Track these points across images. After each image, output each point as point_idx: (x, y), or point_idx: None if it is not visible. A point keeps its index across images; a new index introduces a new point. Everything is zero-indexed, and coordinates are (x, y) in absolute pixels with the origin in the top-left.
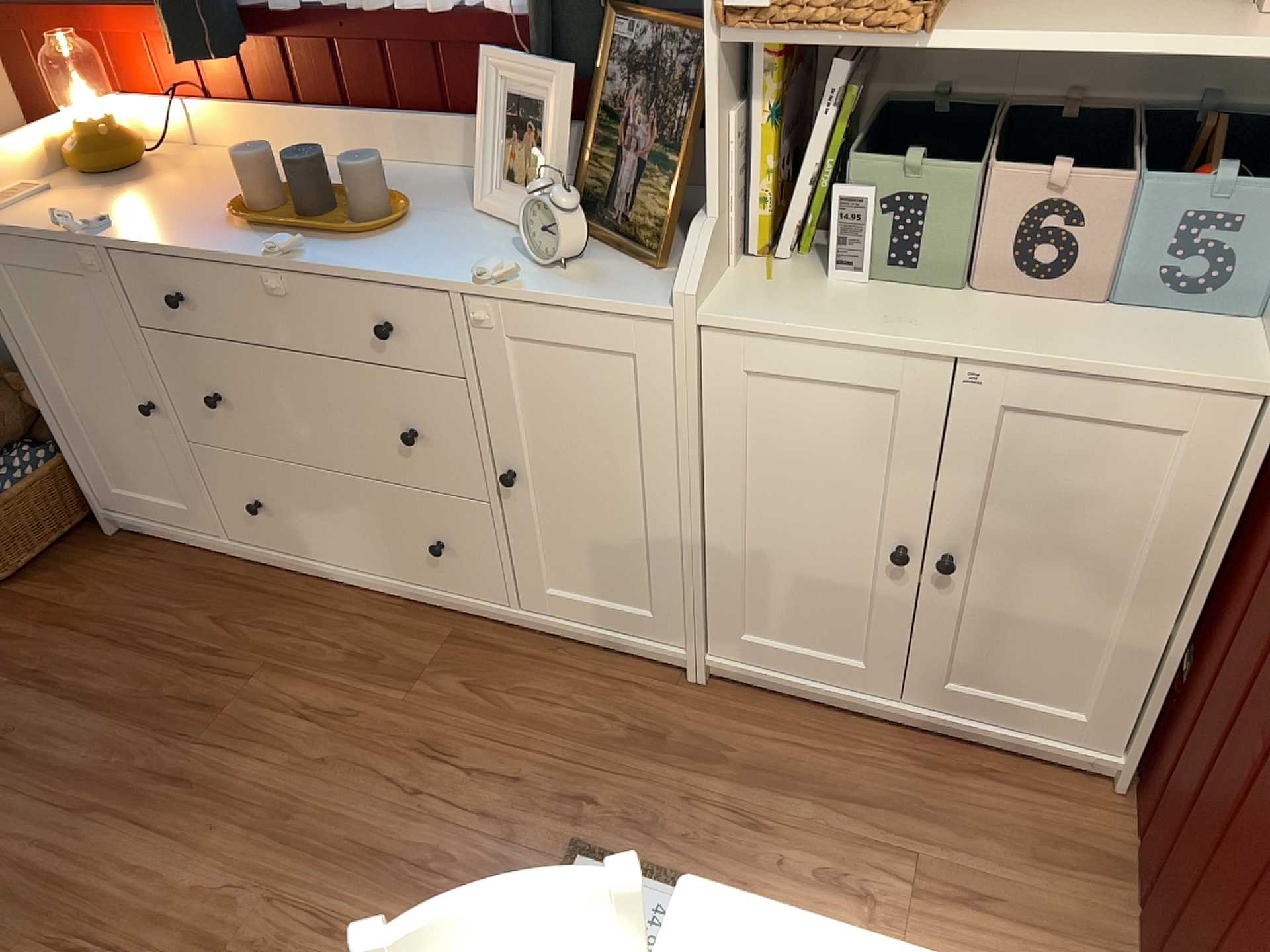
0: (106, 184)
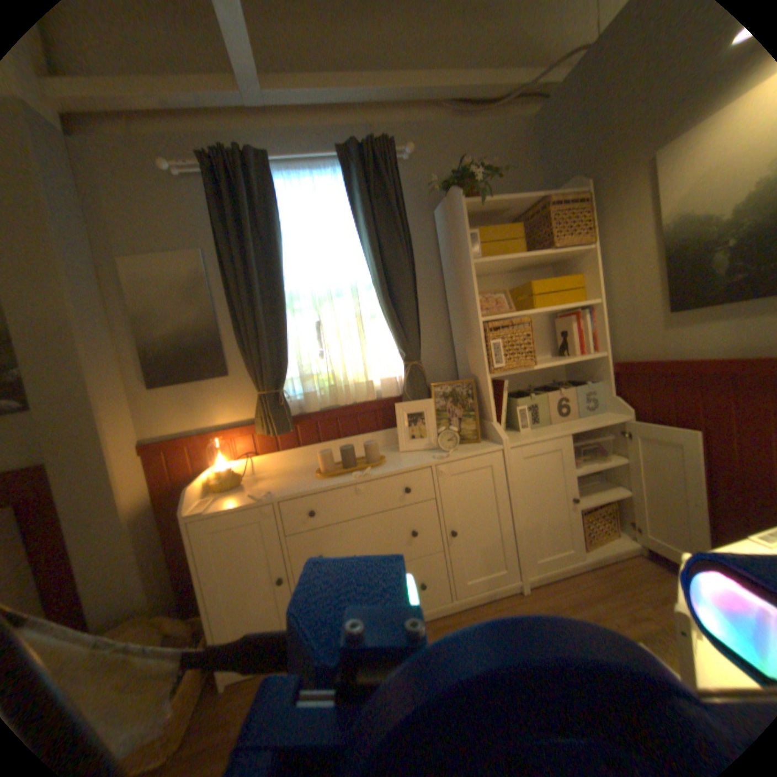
0: (225, 491)
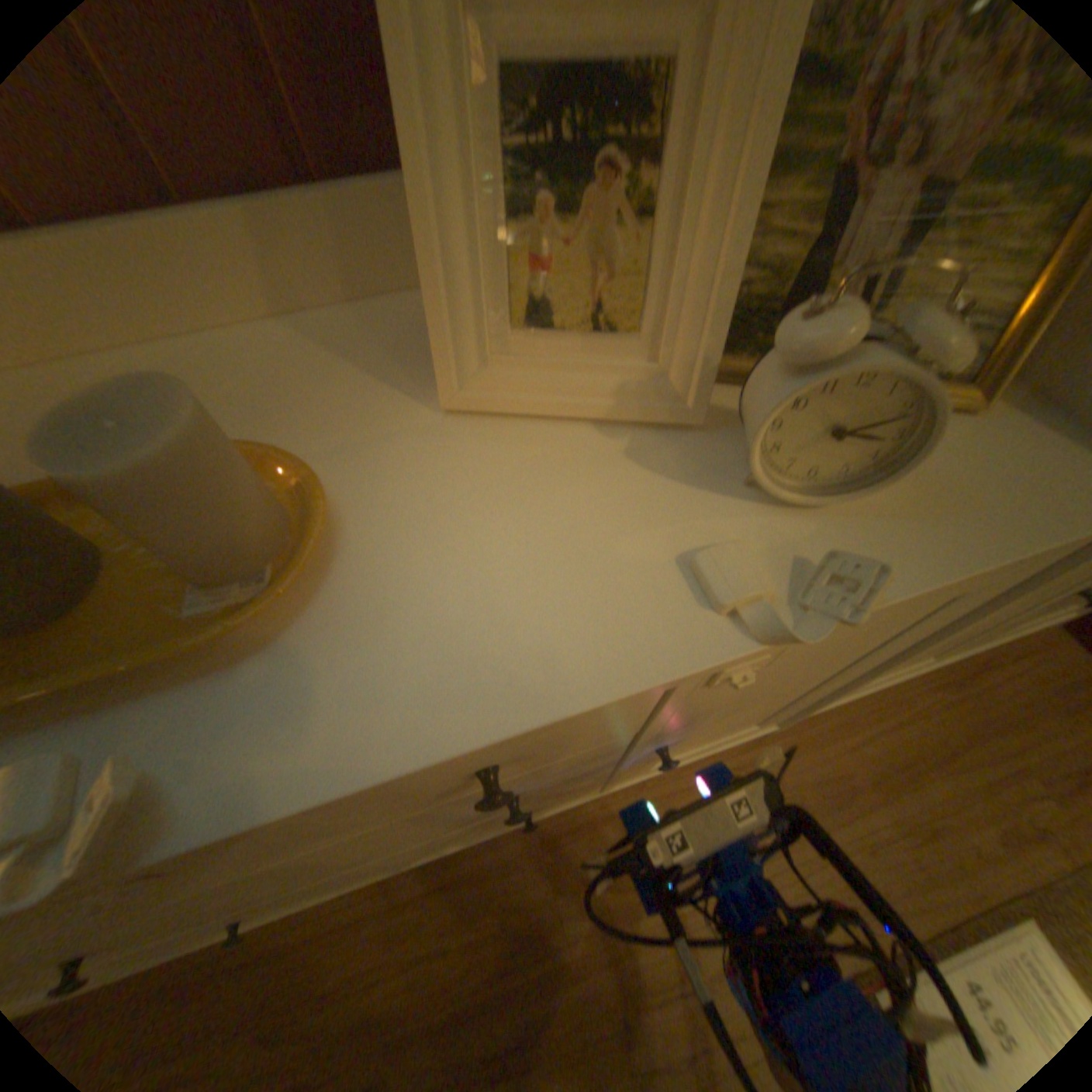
0: None
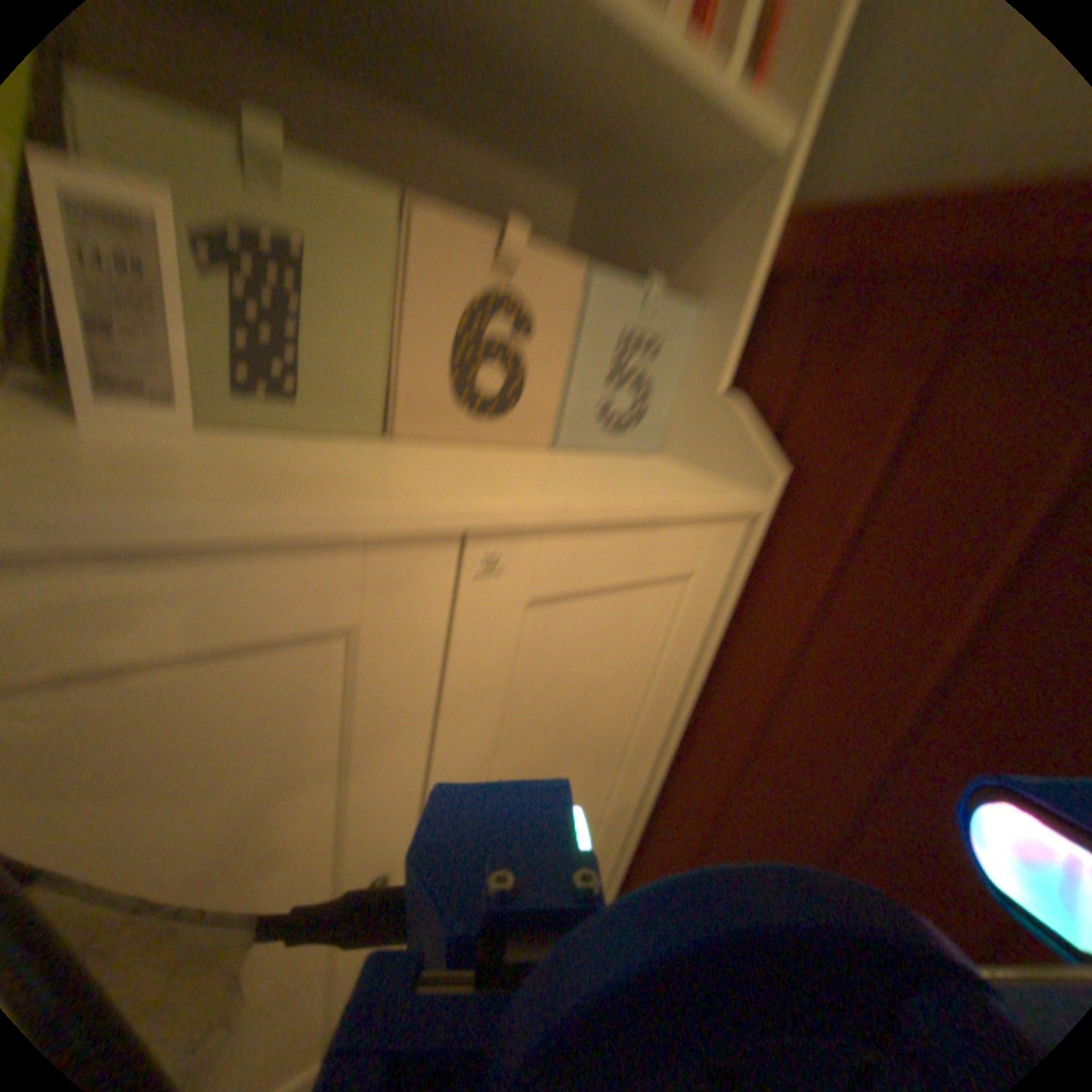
0: None
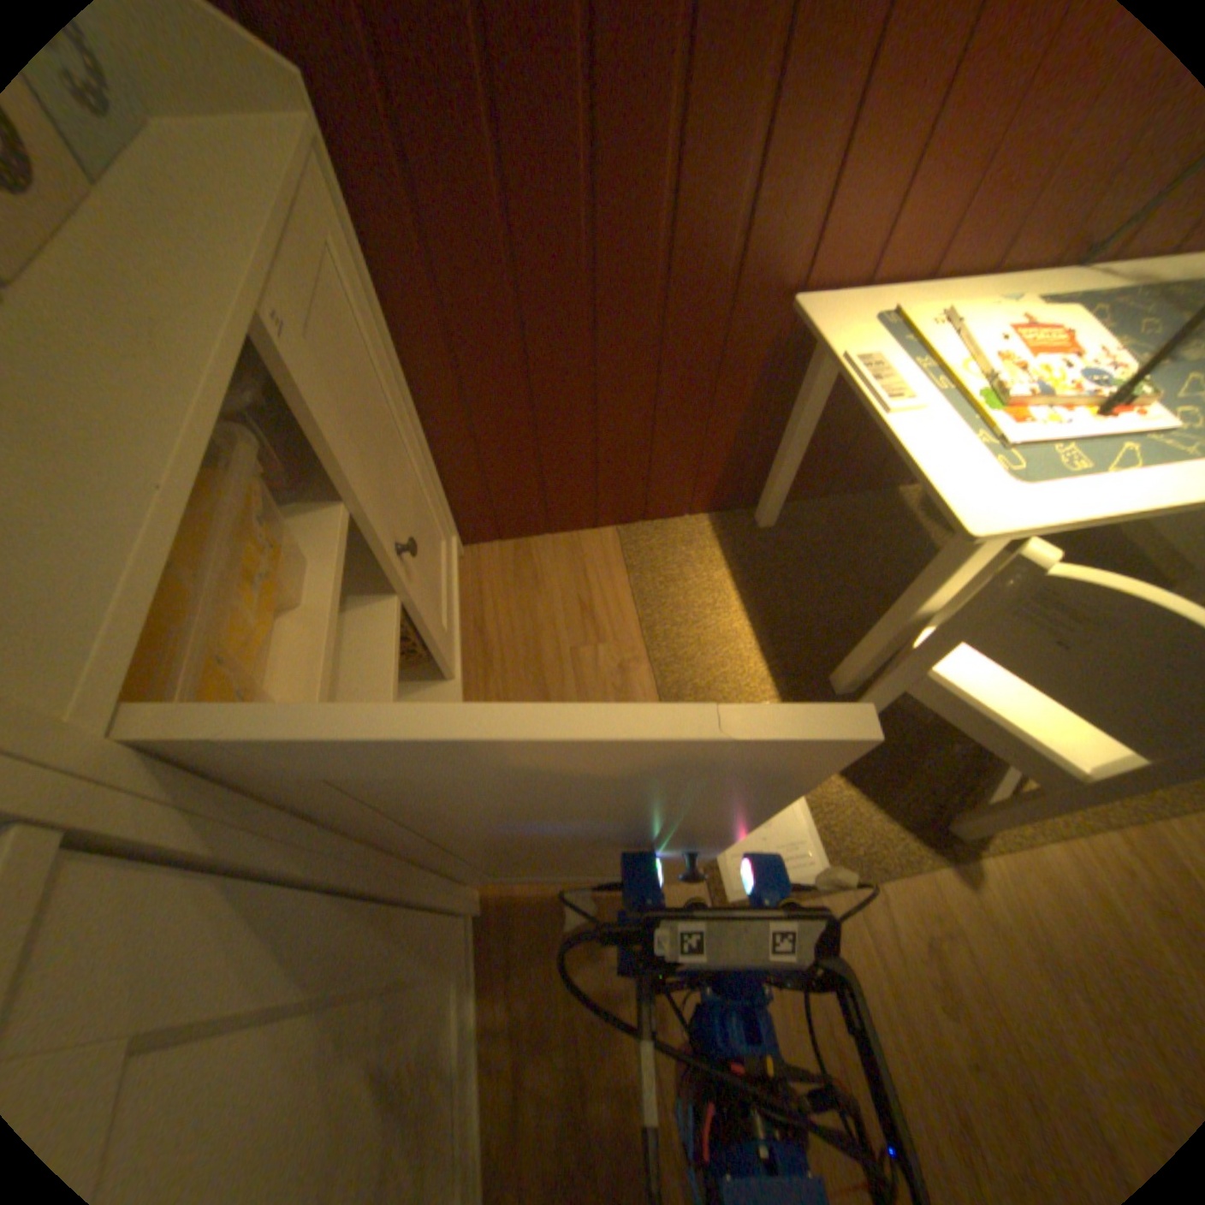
0: None
